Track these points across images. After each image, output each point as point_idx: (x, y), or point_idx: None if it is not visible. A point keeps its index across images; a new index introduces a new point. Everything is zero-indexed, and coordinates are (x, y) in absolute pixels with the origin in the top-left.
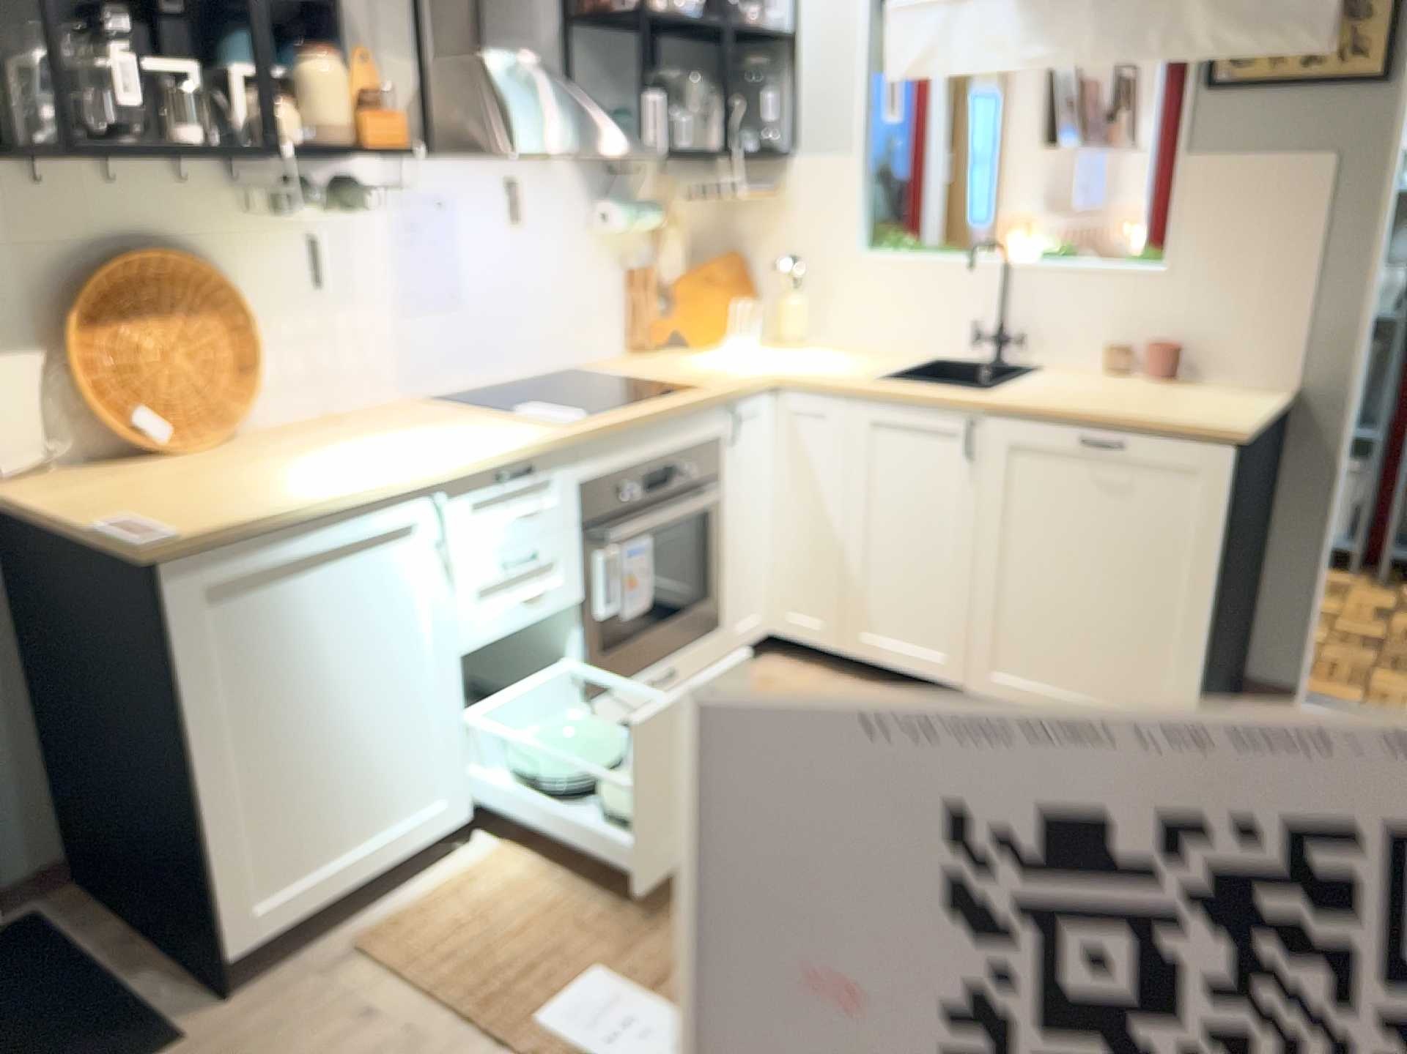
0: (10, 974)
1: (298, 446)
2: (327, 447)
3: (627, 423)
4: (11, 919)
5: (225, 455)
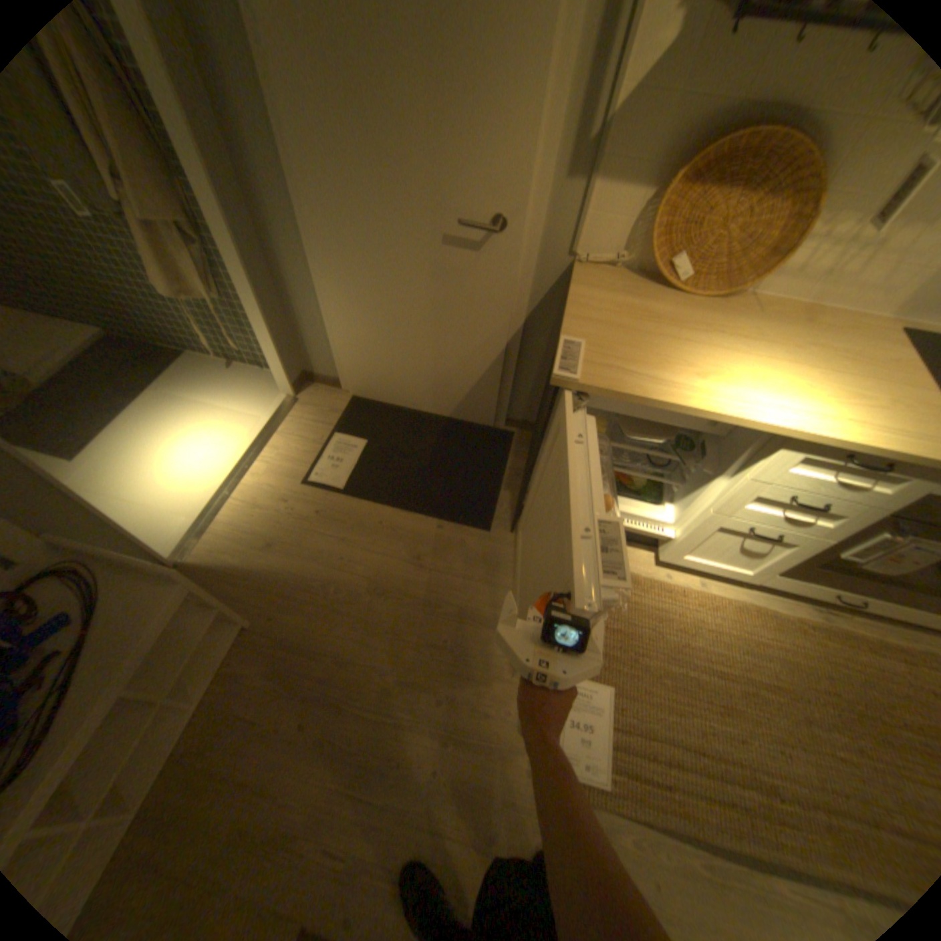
0: (487, 451)
1: (754, 330)
2: (767, 345)
3: None
4: (508, 428)
5: (705, 310)
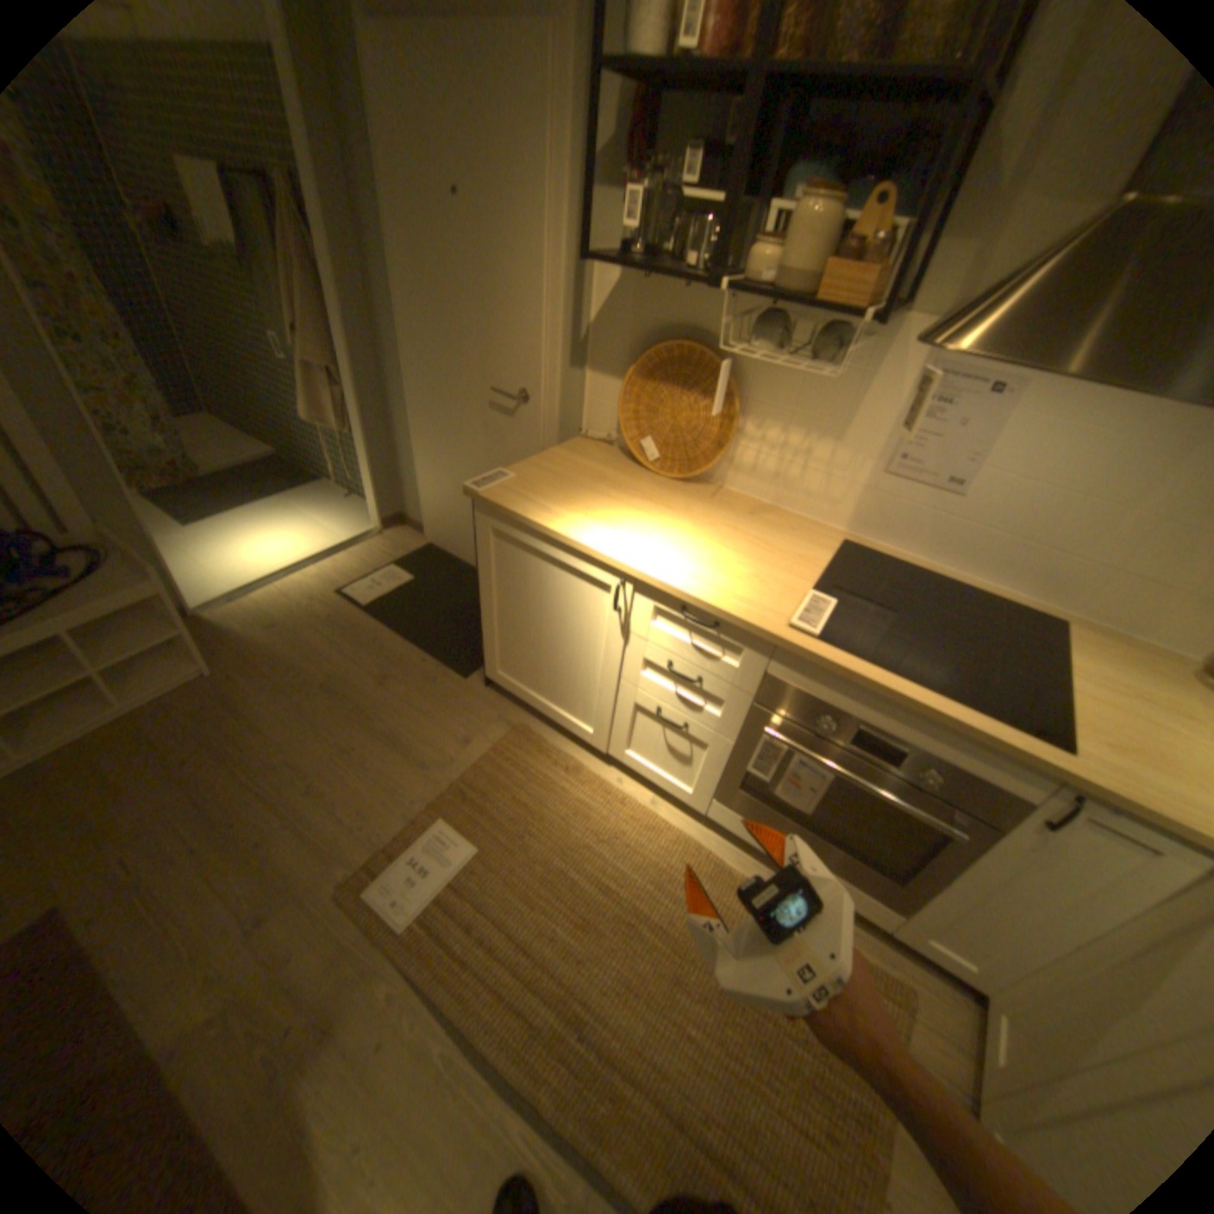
0: None
1: (683, 505)
2: (681, 516)
3: (851, 675)
4: None
5: (654, 485)
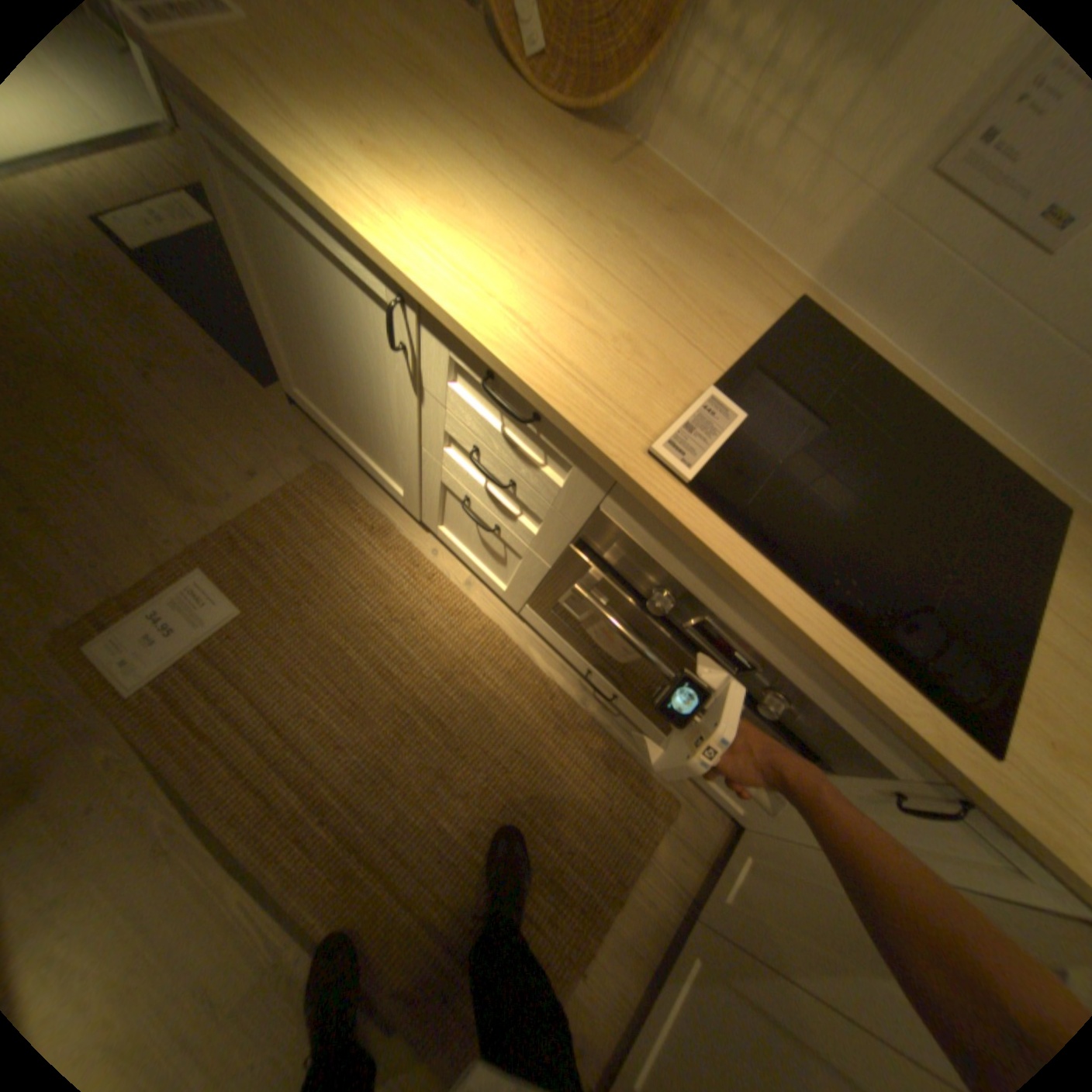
0: None
1: (556, 167)
2: (544, 188)
3: (716, 564)
4: None
5: (520, 112)
